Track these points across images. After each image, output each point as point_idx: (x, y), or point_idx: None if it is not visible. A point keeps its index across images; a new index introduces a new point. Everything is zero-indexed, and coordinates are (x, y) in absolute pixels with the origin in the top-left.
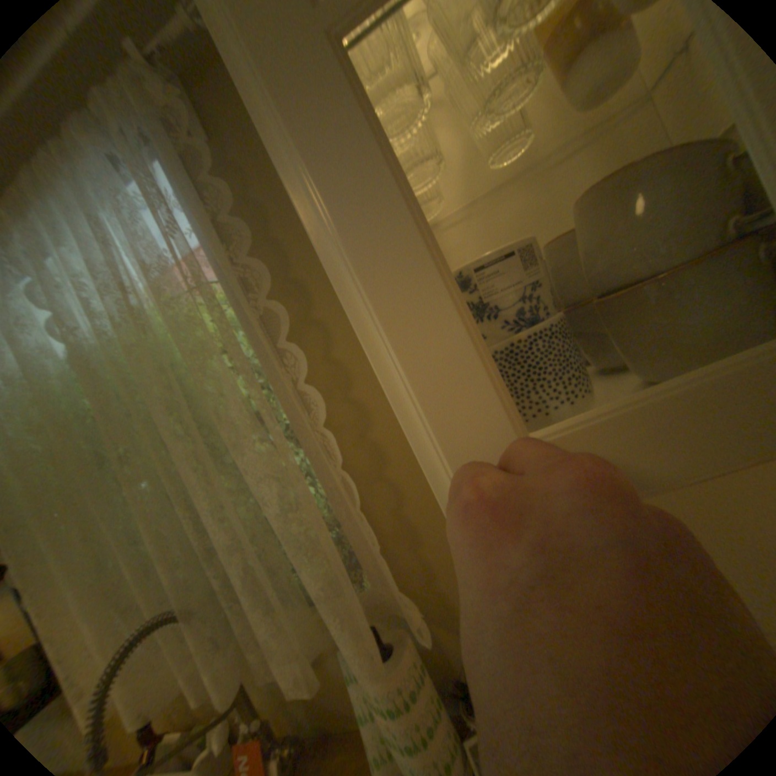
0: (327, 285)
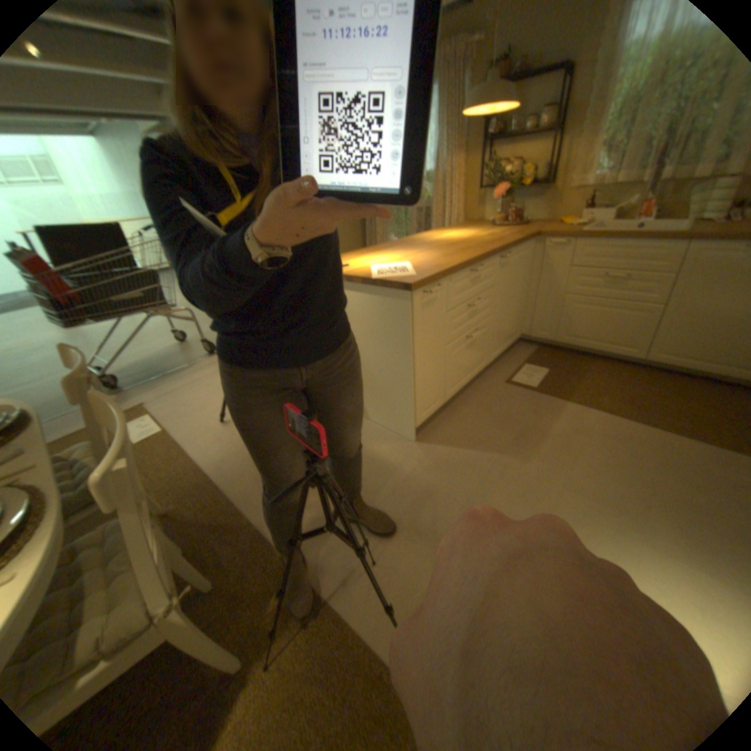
0: None
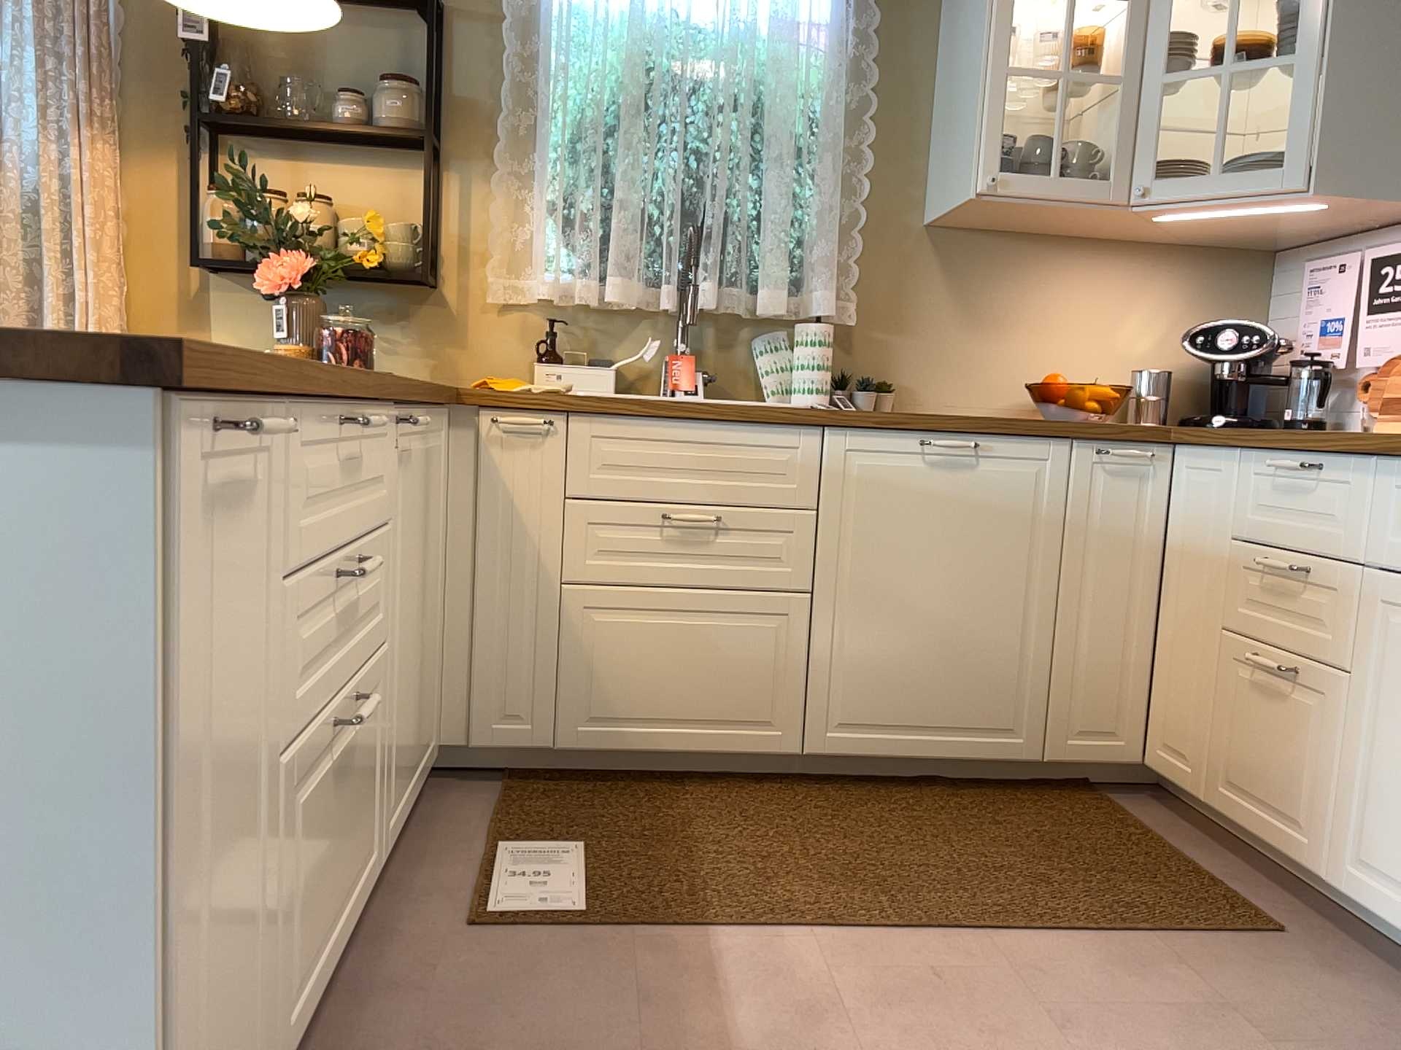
0: (890, 96)
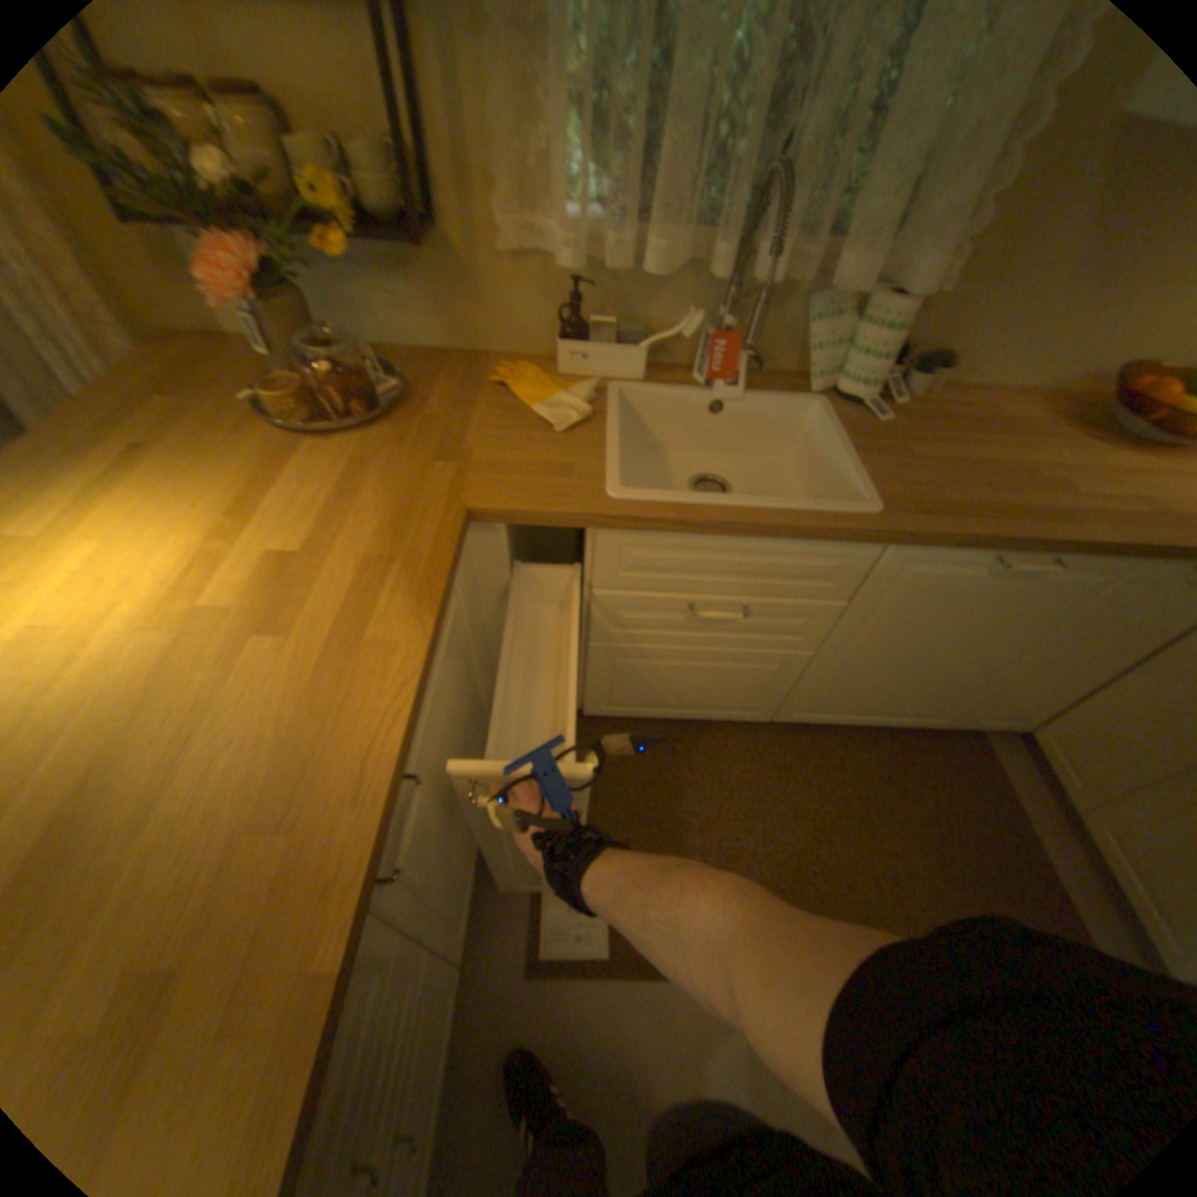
0: None
